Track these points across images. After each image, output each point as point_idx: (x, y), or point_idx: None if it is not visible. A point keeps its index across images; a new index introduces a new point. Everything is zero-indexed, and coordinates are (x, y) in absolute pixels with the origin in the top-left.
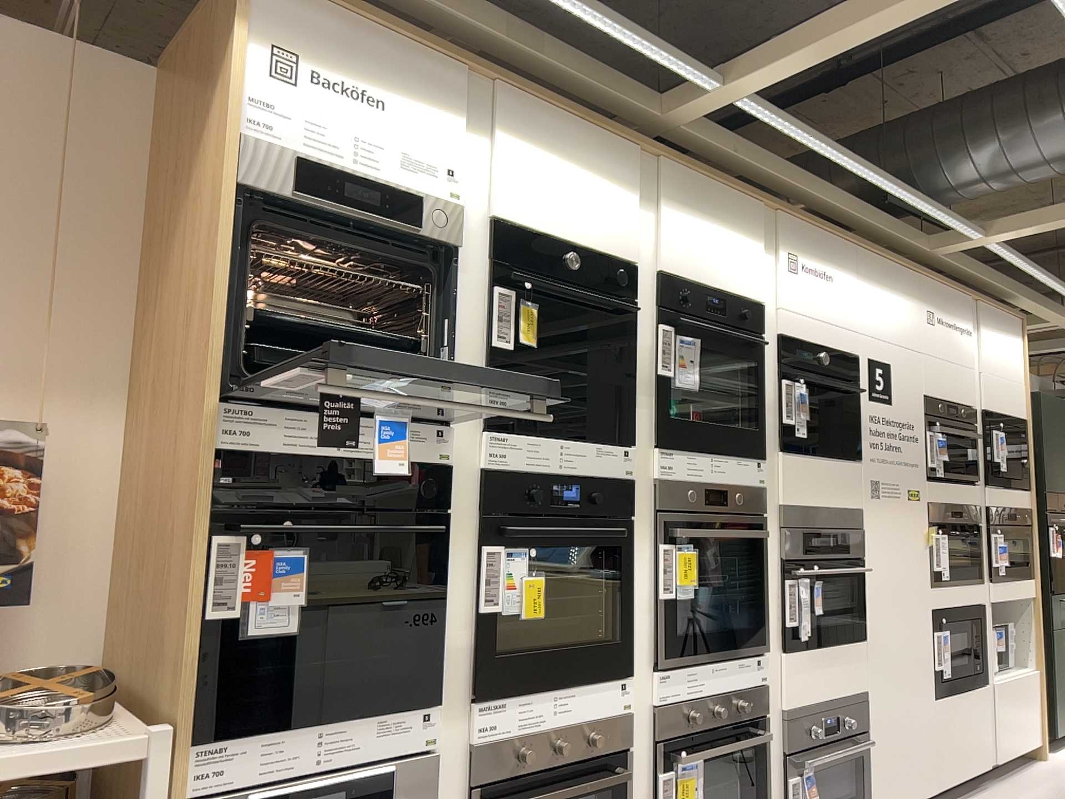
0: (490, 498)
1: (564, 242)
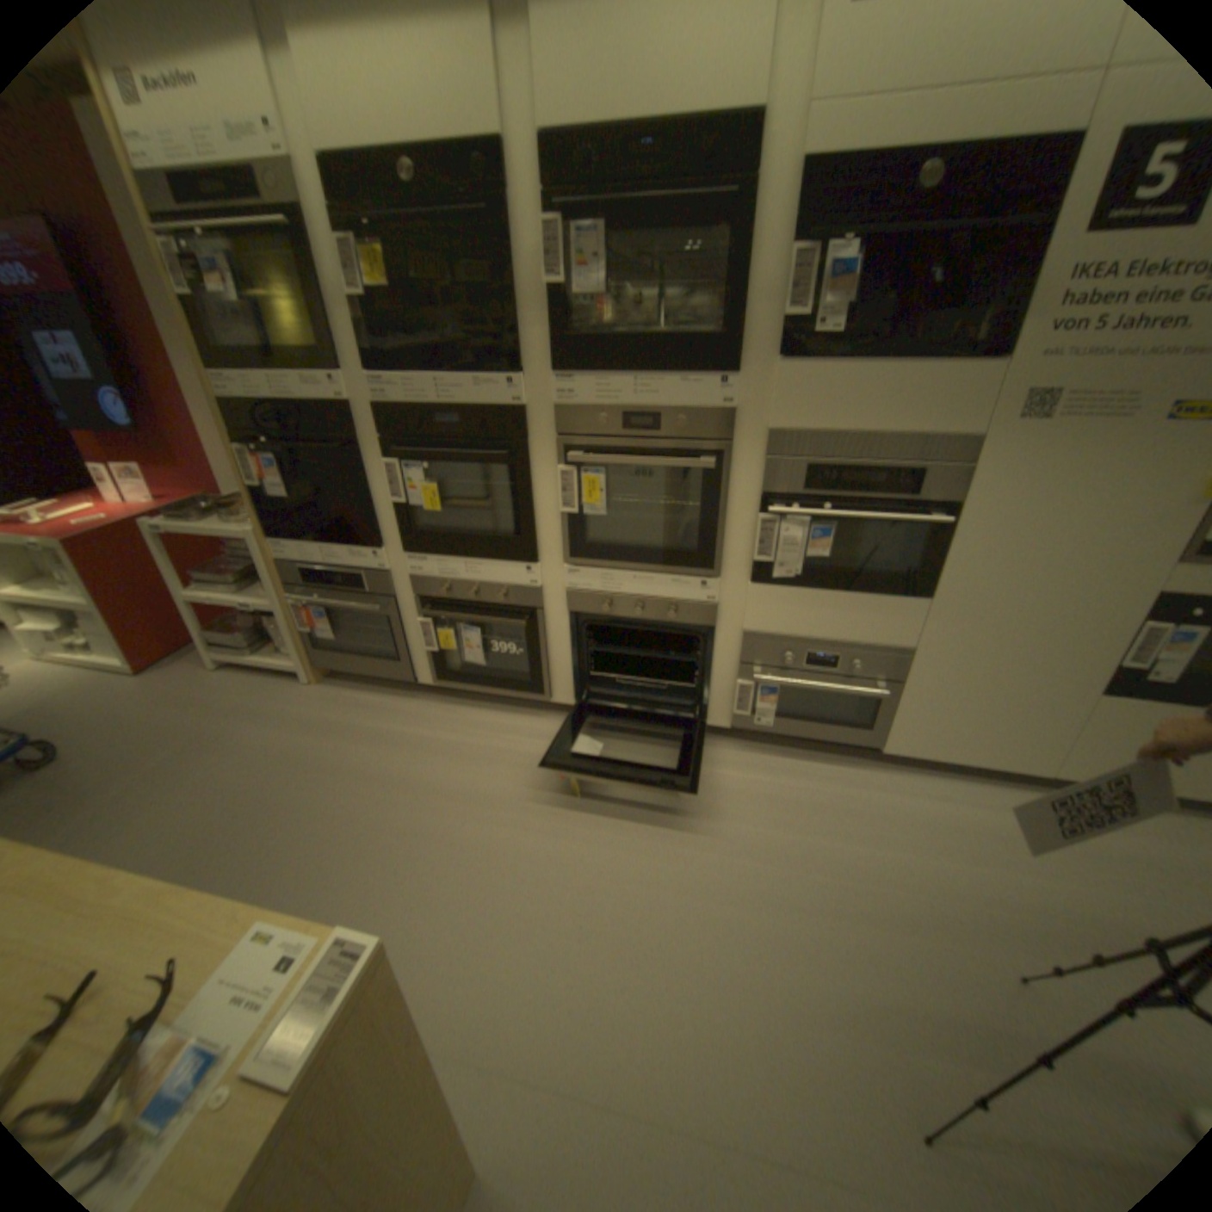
0: (380, 430)
1: (394, 144)
